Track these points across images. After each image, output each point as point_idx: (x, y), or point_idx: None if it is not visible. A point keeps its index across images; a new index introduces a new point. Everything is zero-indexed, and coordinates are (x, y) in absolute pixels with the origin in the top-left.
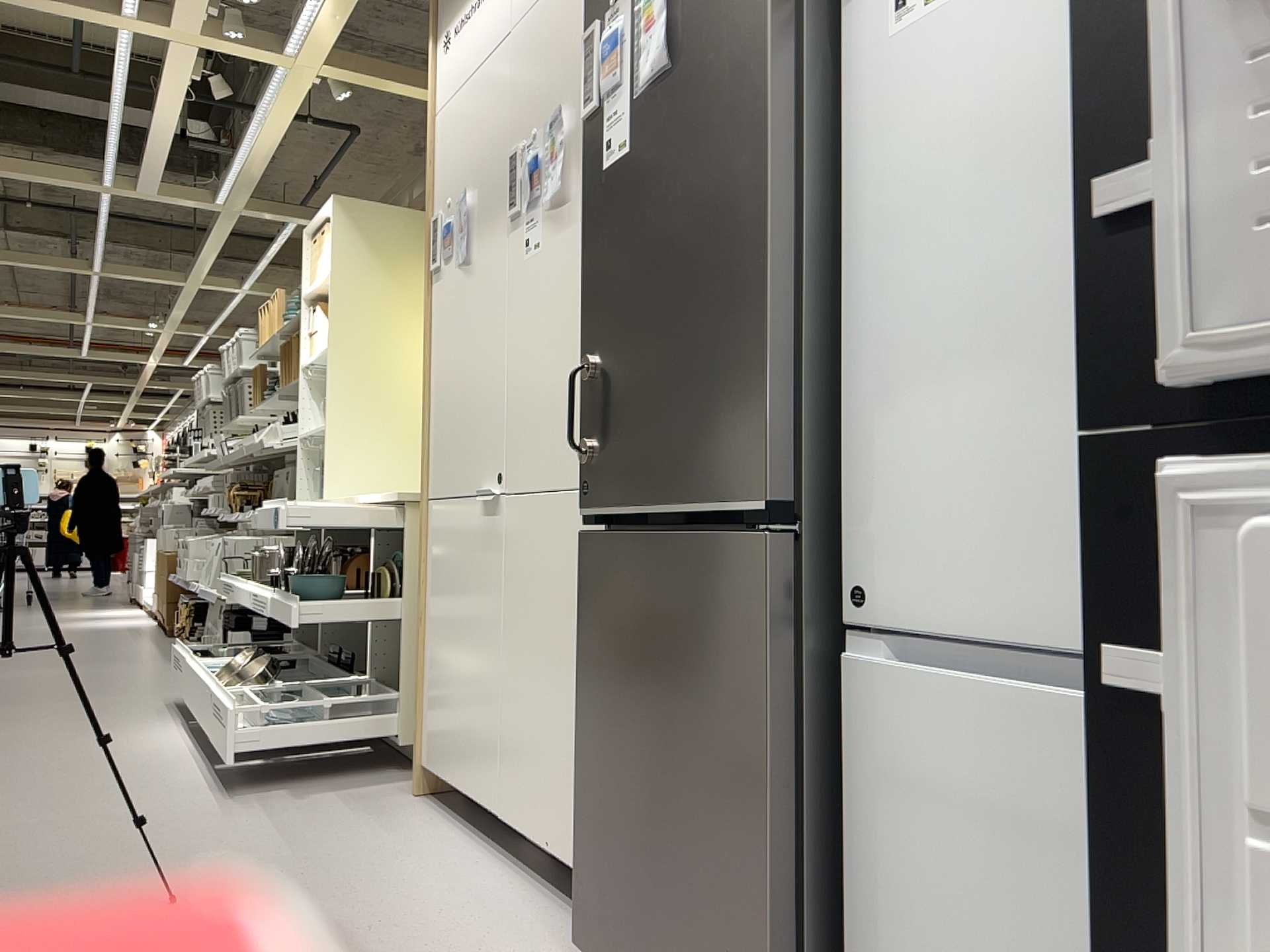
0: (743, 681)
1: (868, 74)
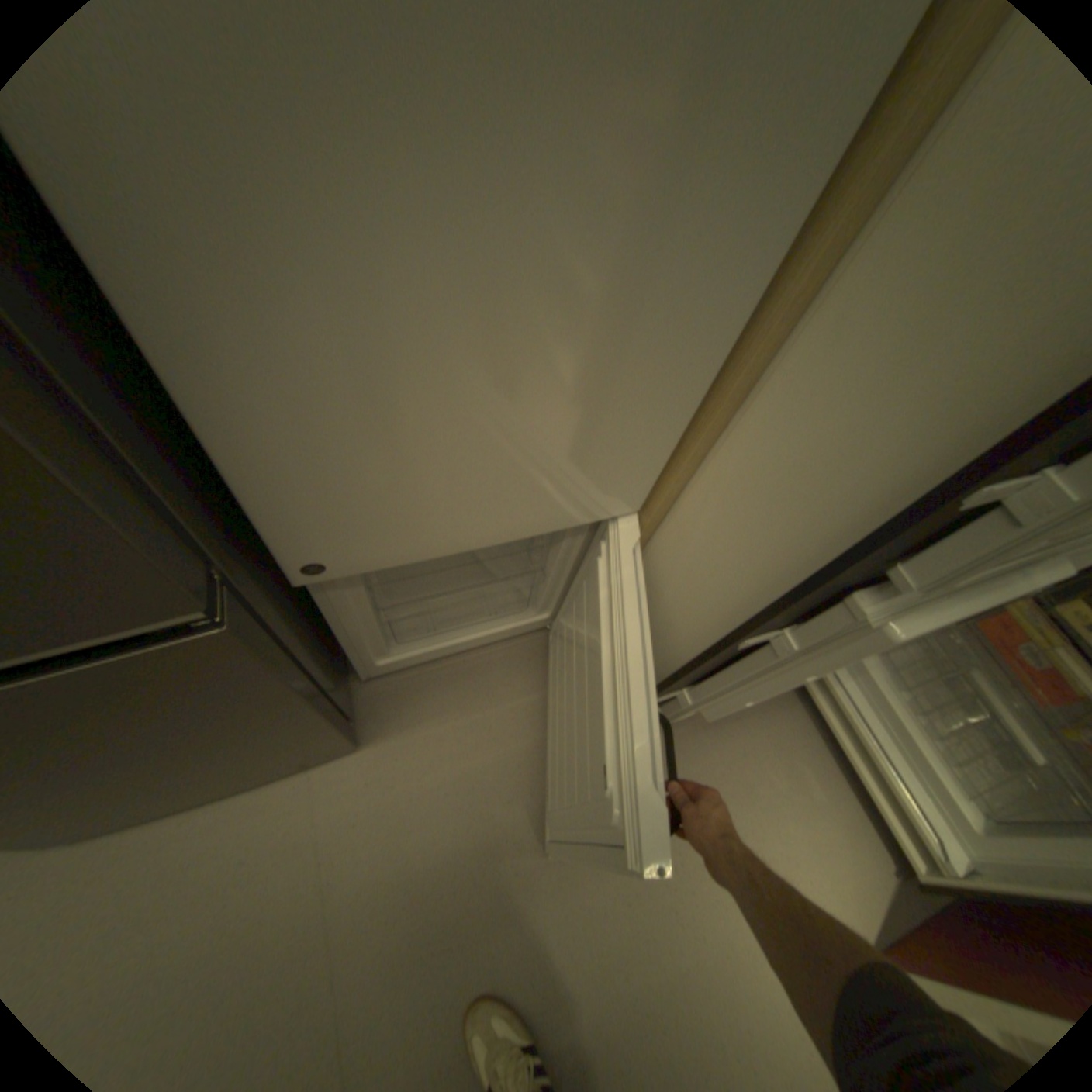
0: (230, 700)
1: None
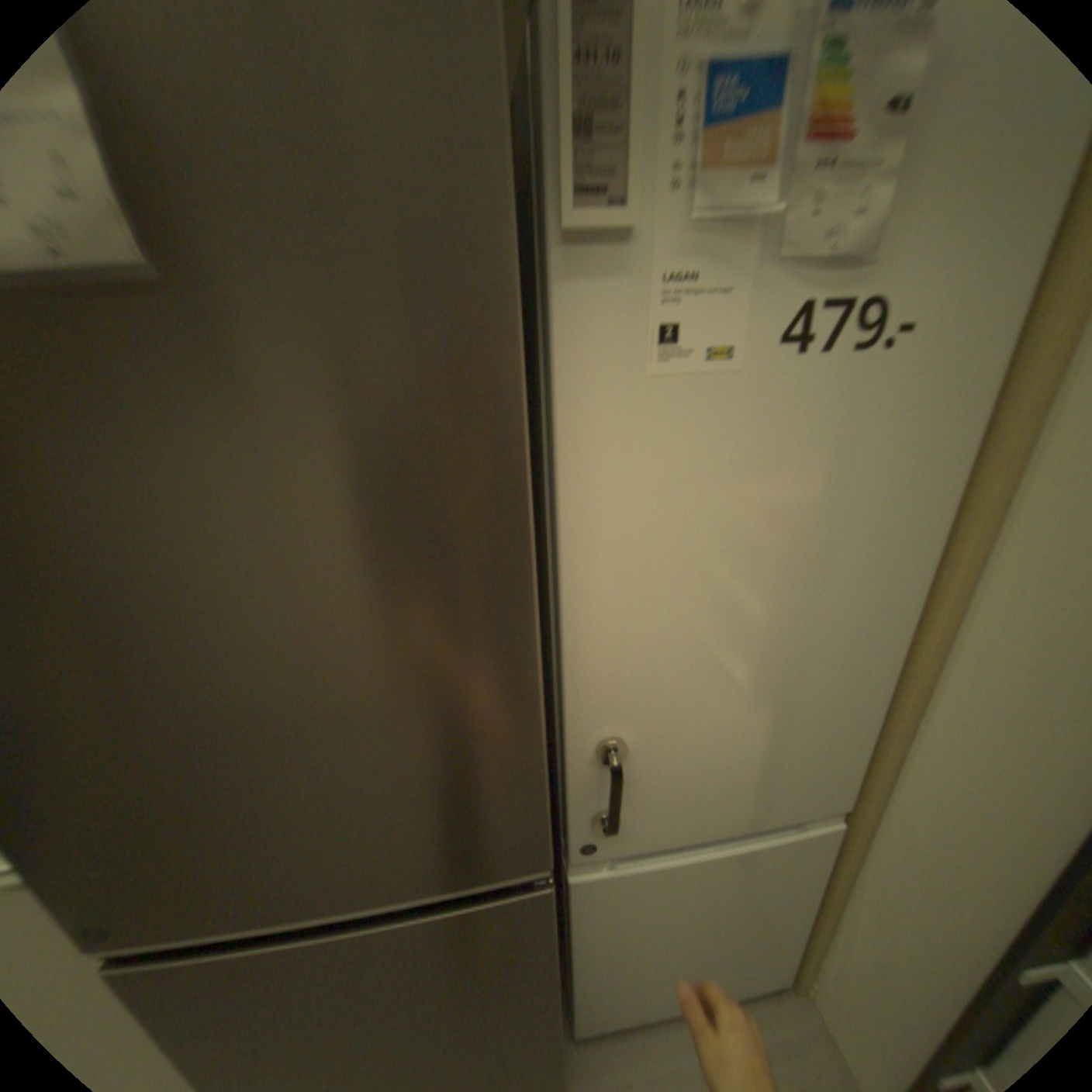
0: (517, 976)
1: (599, 403)
